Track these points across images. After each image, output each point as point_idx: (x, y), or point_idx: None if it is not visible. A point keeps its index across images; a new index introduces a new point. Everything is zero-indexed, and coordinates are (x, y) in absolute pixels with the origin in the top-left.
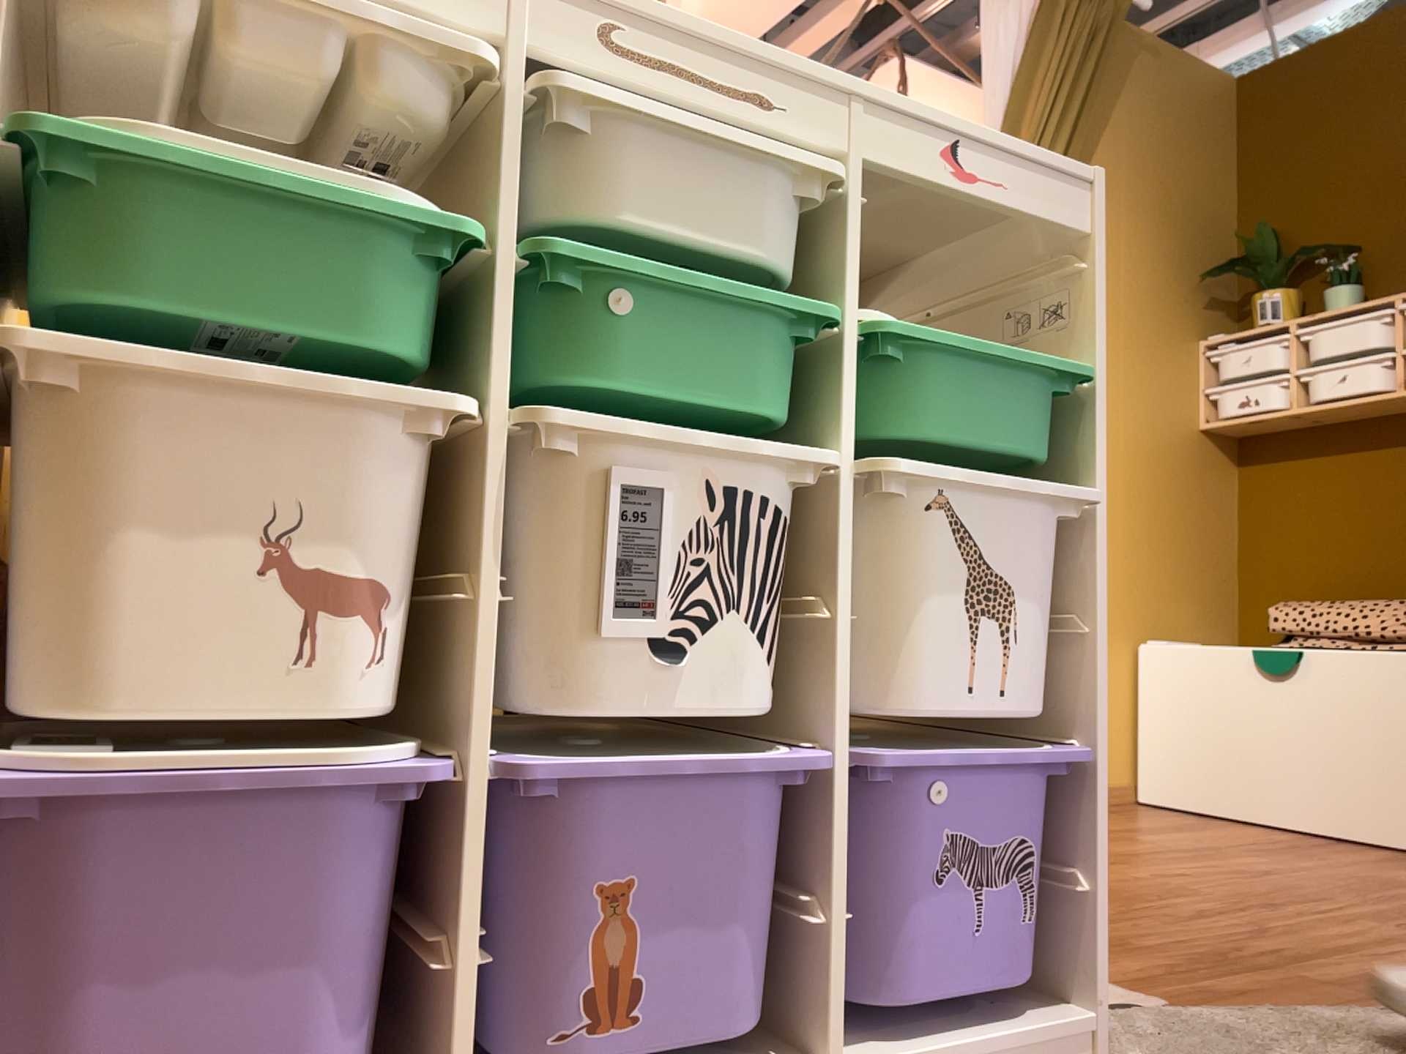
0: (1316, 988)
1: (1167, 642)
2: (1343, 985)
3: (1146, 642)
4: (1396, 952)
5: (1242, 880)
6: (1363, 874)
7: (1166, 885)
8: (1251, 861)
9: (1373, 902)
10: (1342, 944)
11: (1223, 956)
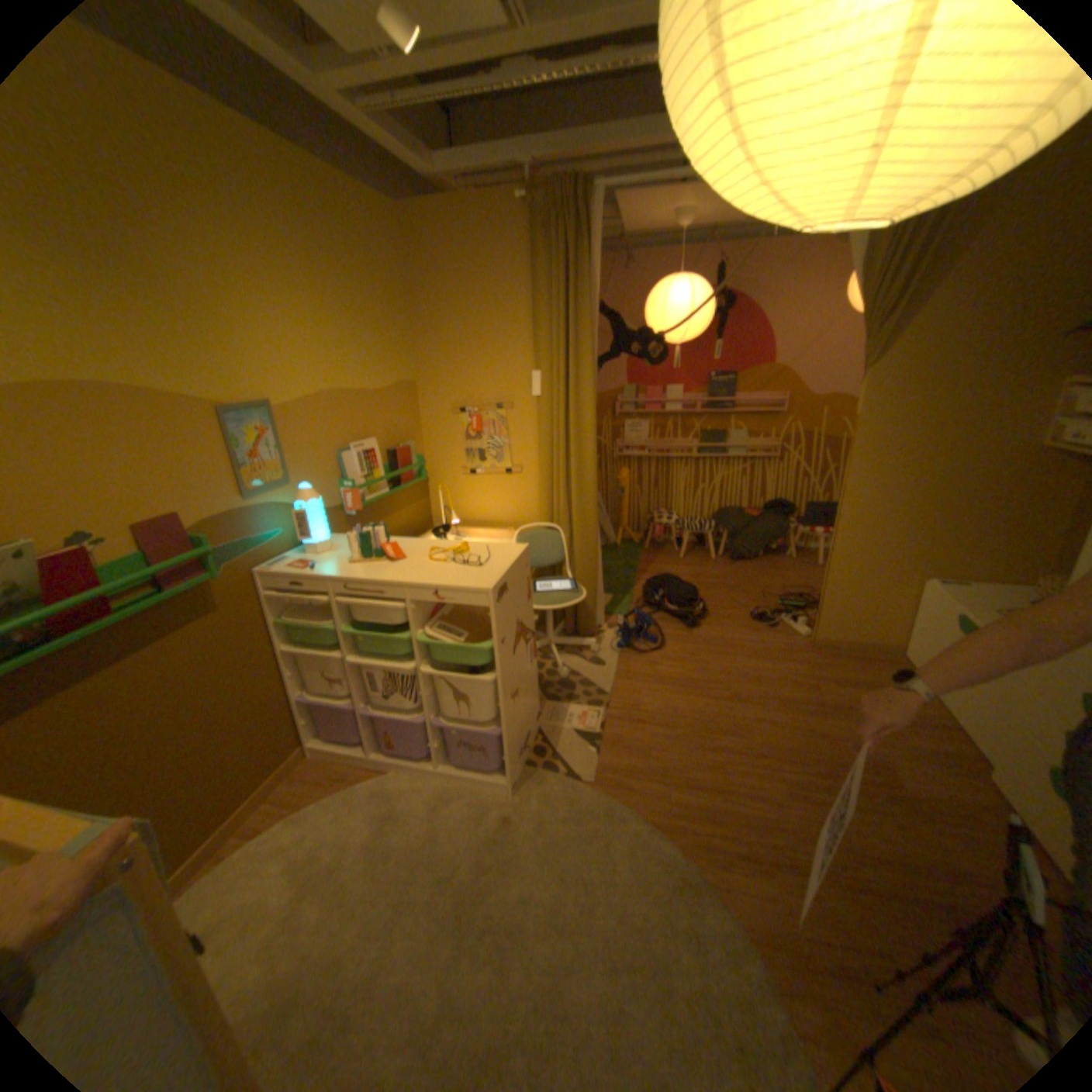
0: (654, 807)
1: (962, 583)
2: (667, 811)
3: (937, 582)
4: (737, 810)
5: (789, 743)
6: (880, 765)
7: (741, 732)
8: (835, 732)
9: (818, 784)
10: (724, 796)
11: (661, 778)
